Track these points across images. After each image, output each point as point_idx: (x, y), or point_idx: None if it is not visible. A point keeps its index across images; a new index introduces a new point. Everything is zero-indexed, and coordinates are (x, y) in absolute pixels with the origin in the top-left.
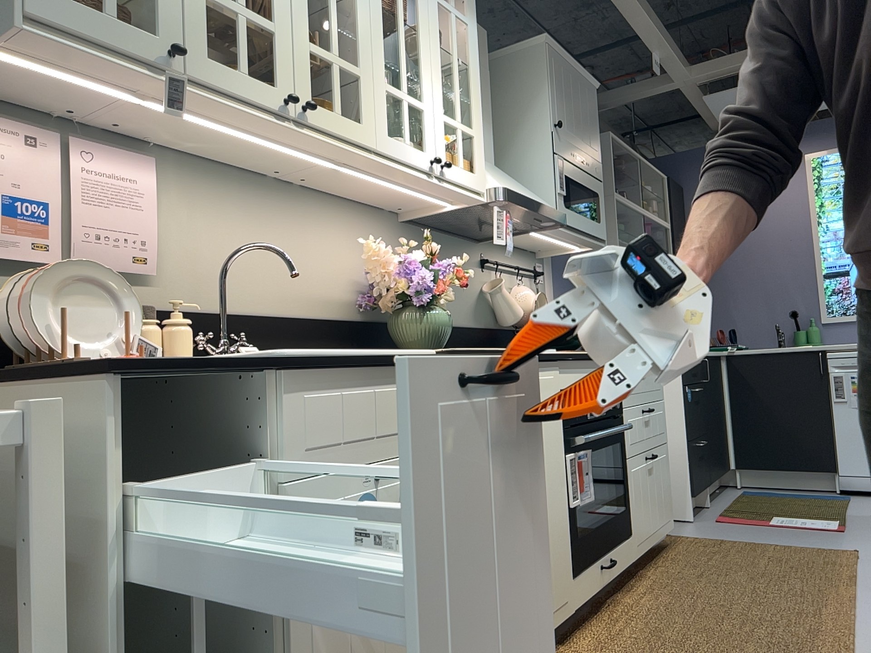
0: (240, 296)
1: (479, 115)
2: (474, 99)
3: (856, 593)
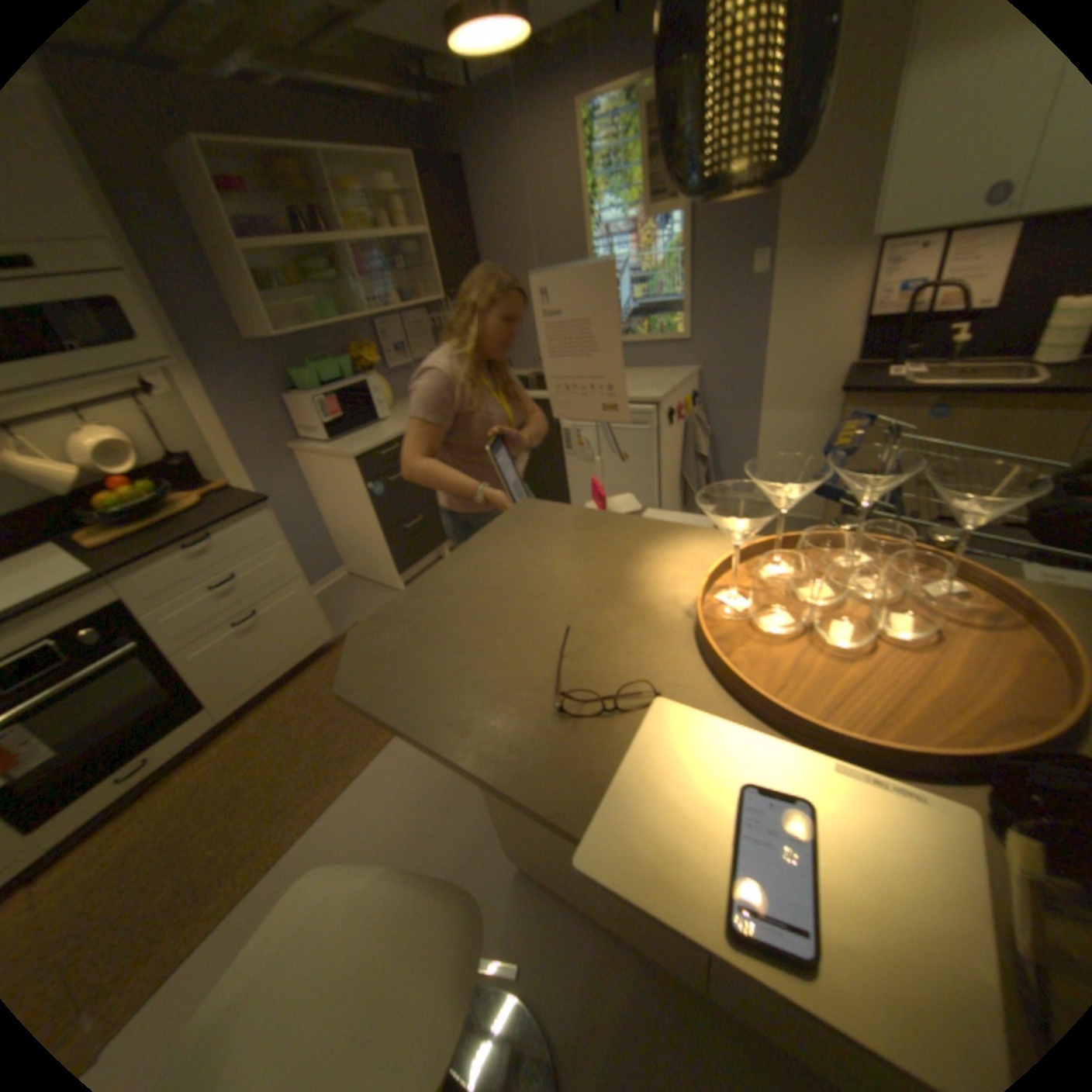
0: None
1: None
2: None
3: (363, 767)
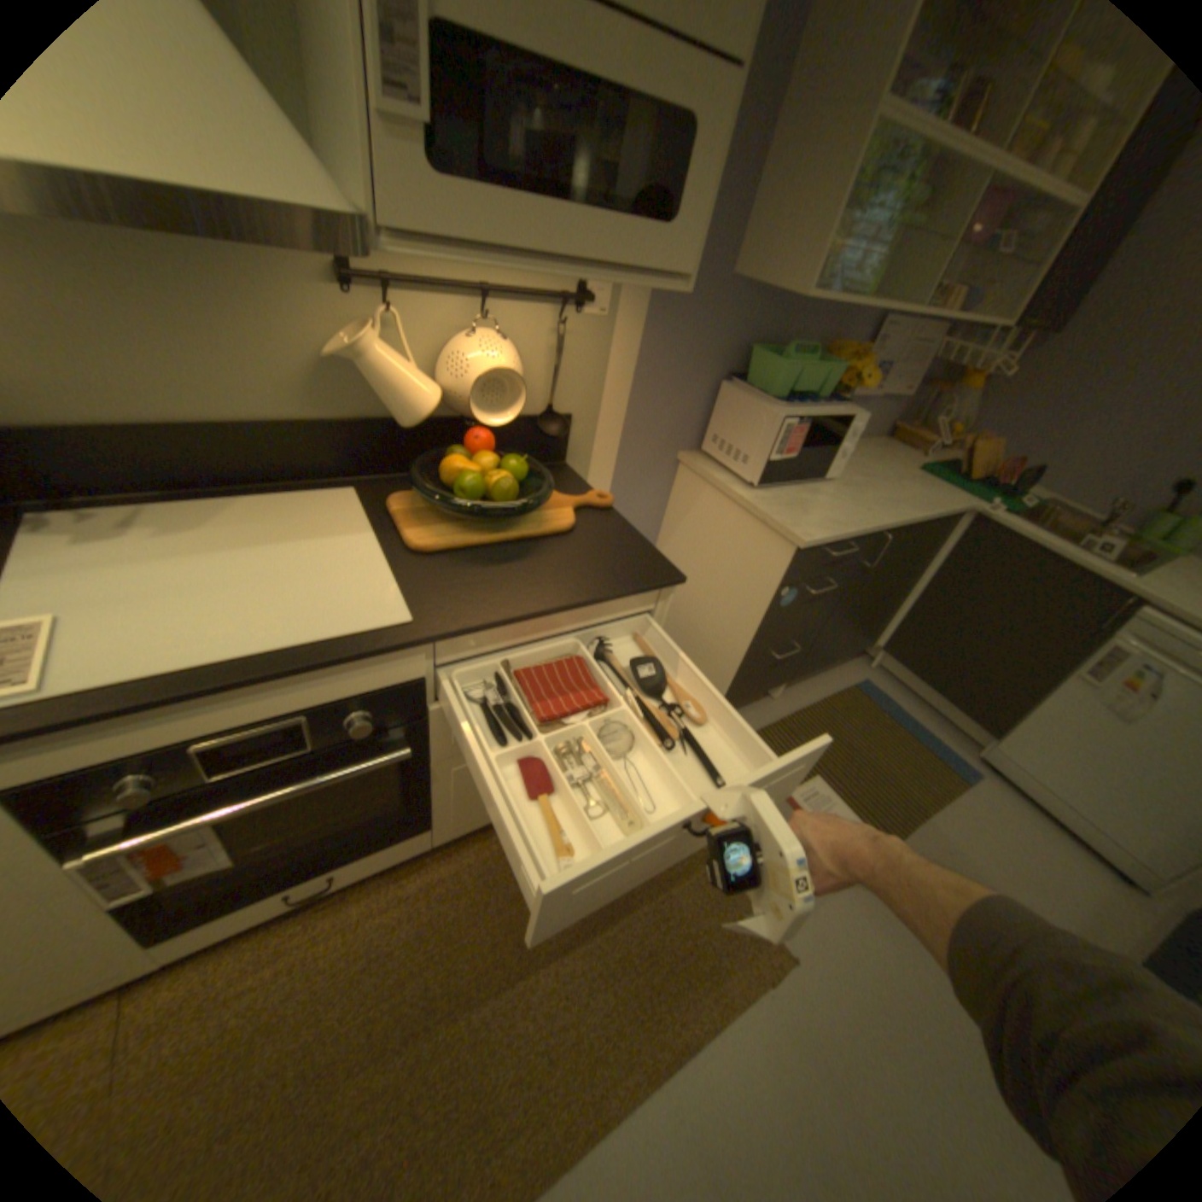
0: None
1: None
2: None
3: (628, 1114)
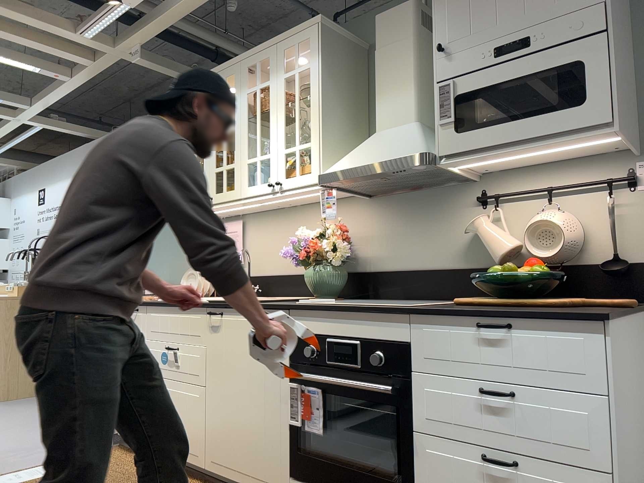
0: (271, 267)
1: (315, 126)
2: (311, 118)
3: None
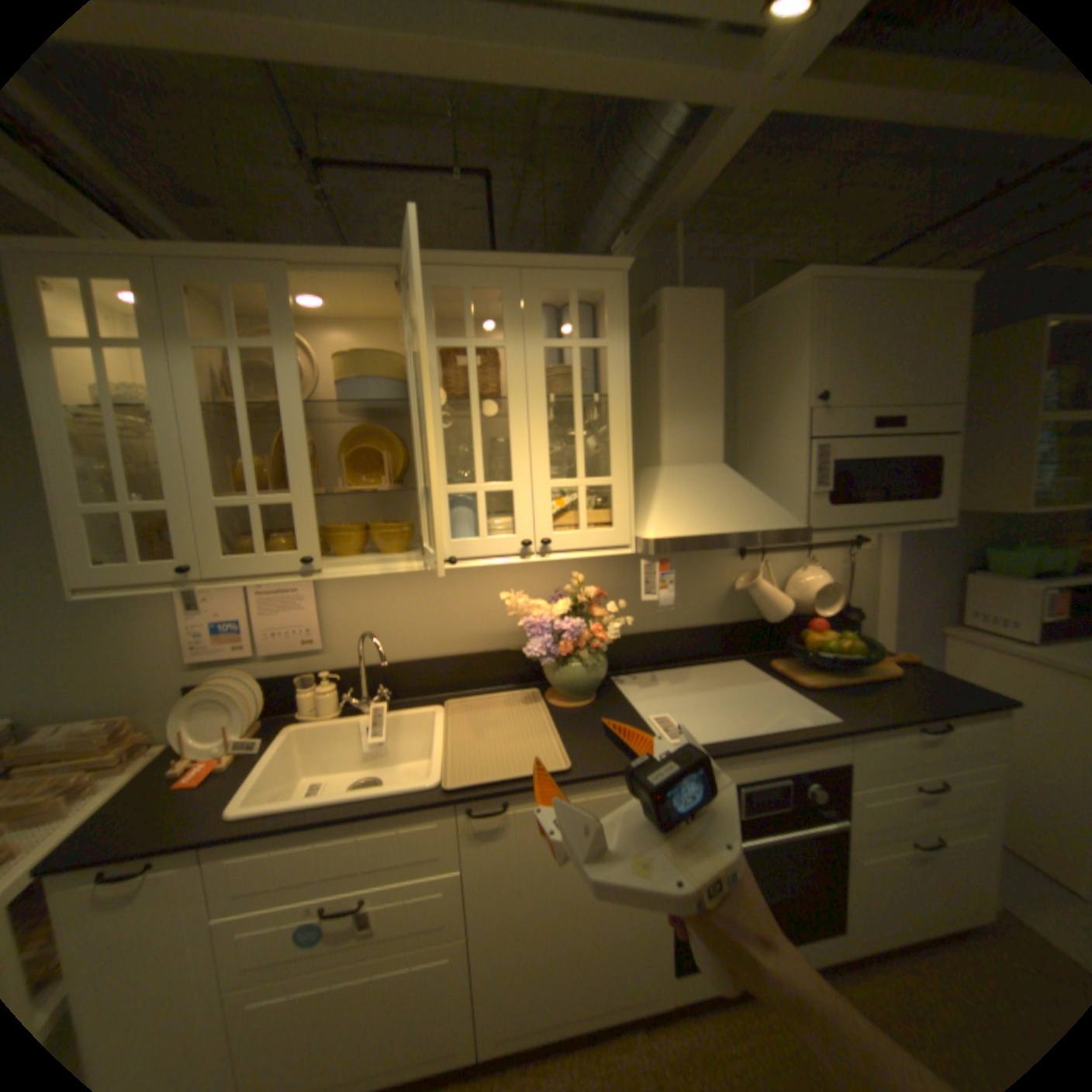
0: (402, 647)
1: (623, 455)
2: (614, 438)
3: None
